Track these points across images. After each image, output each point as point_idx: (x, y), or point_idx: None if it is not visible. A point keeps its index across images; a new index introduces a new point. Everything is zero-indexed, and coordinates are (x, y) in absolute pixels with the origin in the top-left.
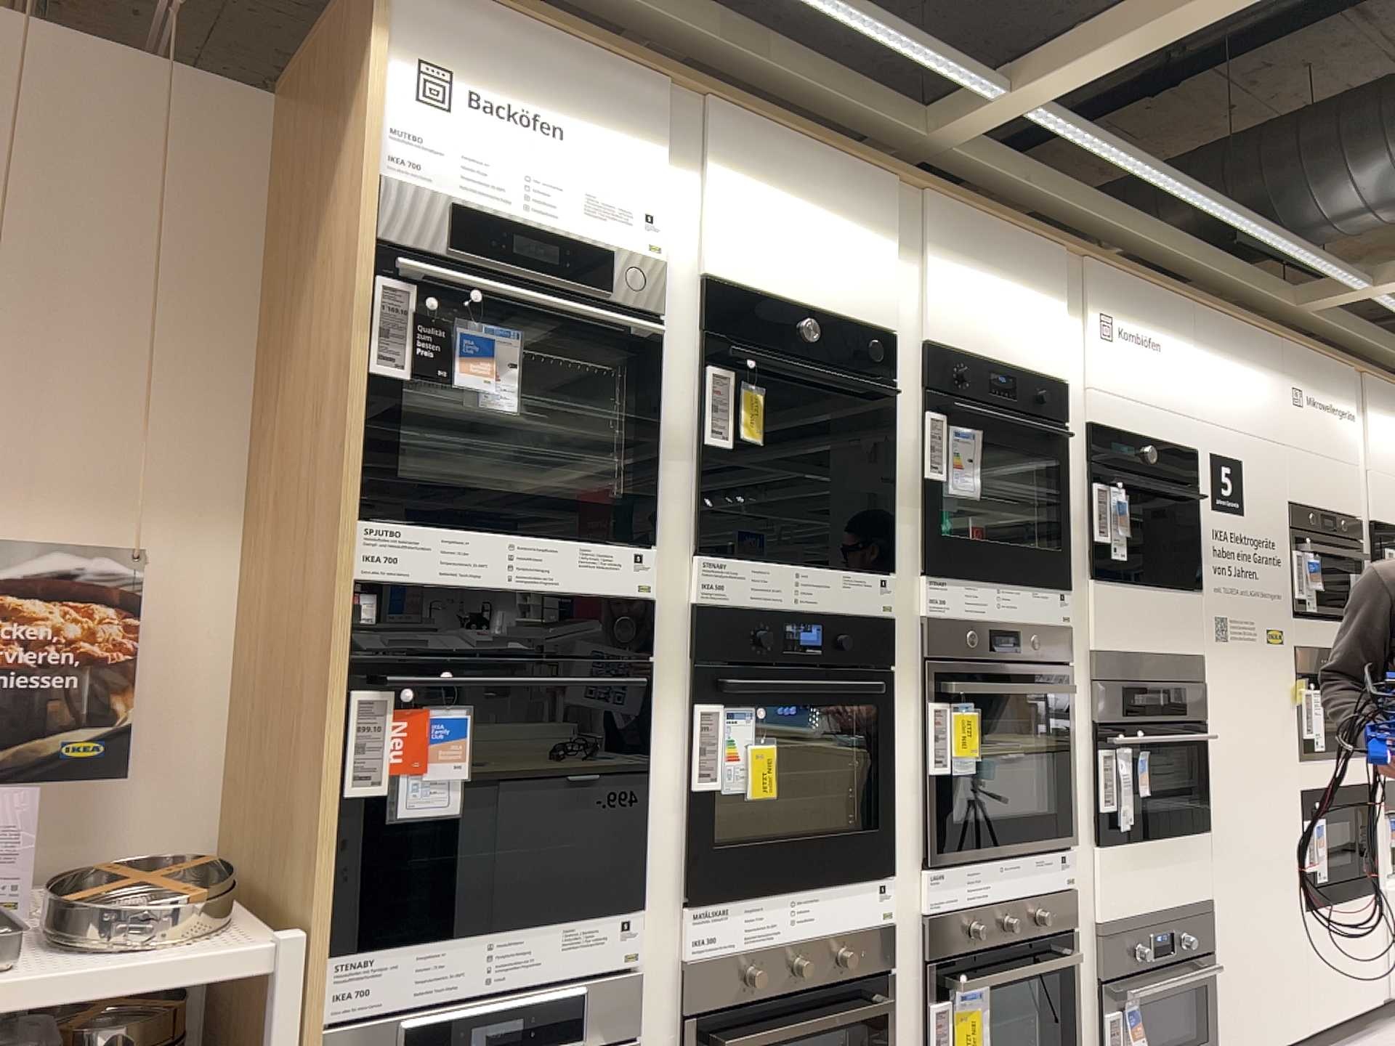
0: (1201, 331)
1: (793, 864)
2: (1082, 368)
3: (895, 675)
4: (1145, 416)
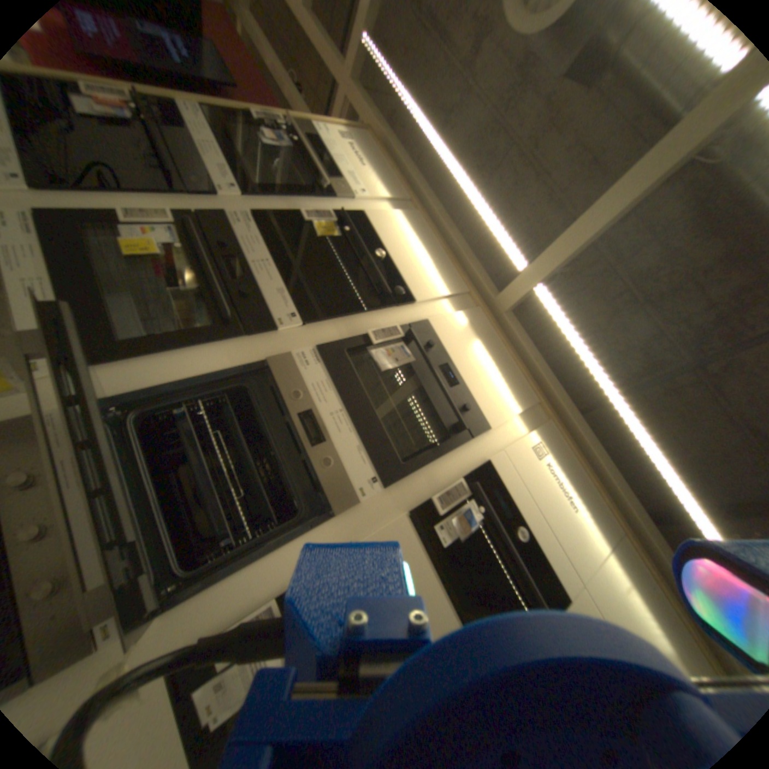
0: (625, 556)
1: (72, 282)
2: (508, 445)
3: (241, 346)
4: (537, 520)
